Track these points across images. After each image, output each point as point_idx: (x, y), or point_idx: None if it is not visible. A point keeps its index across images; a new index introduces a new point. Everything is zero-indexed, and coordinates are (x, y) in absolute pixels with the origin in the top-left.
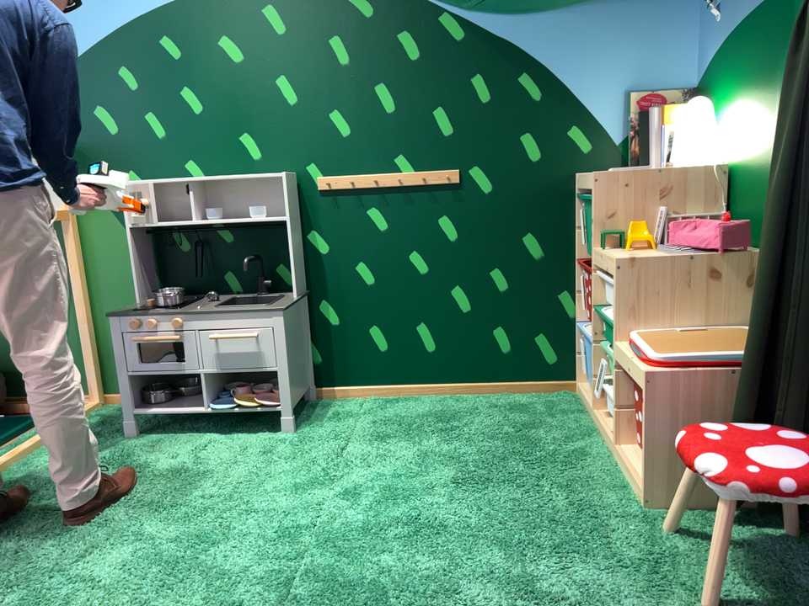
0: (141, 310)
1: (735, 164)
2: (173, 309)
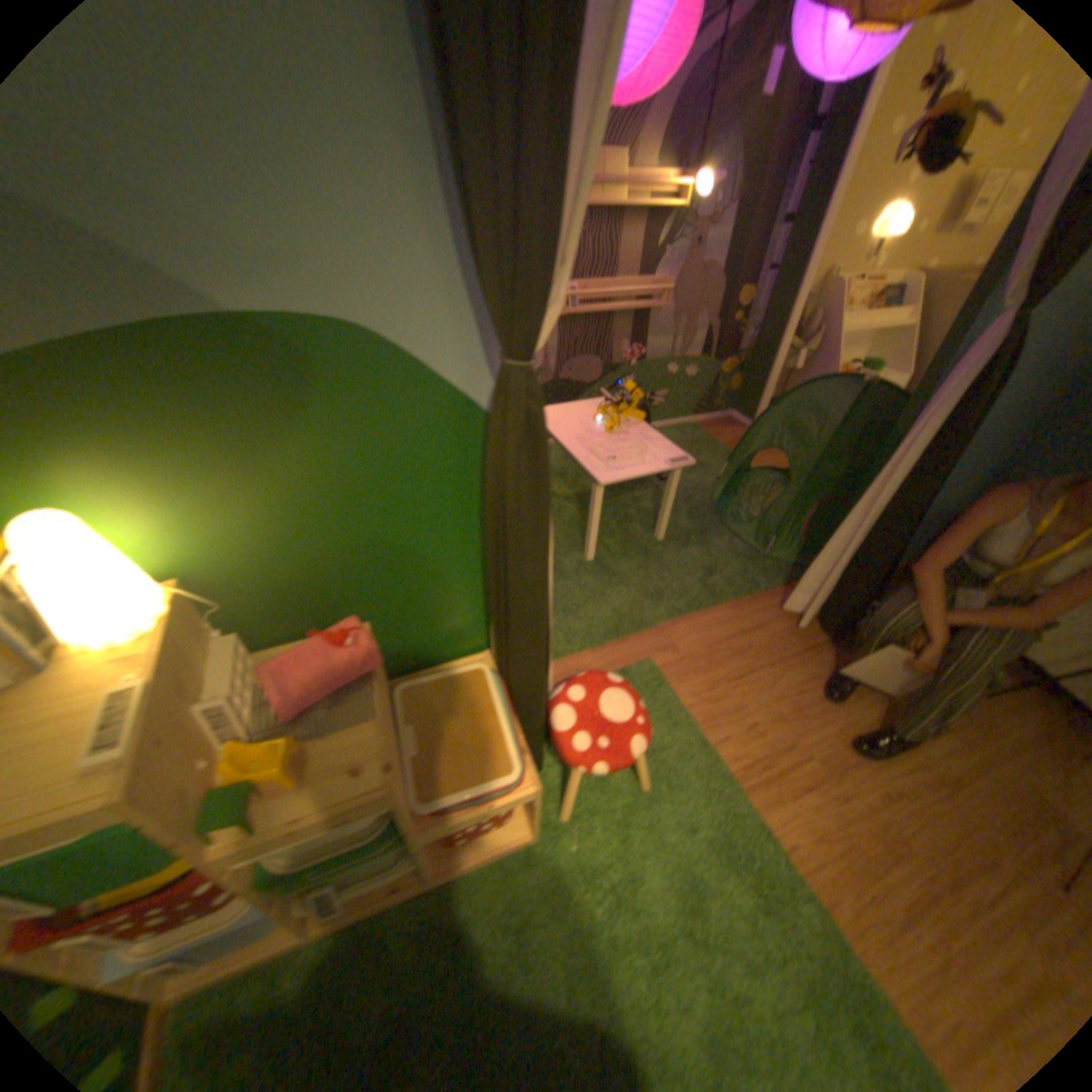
0: None
1: (199, 570)
2: None
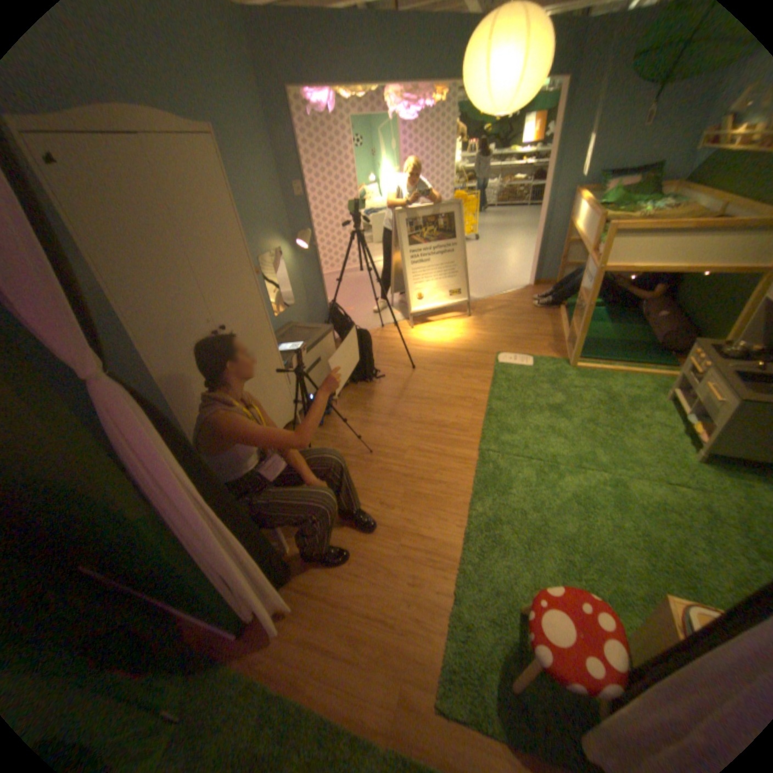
0: (714, 348)
1: None
2: (718, 358)
